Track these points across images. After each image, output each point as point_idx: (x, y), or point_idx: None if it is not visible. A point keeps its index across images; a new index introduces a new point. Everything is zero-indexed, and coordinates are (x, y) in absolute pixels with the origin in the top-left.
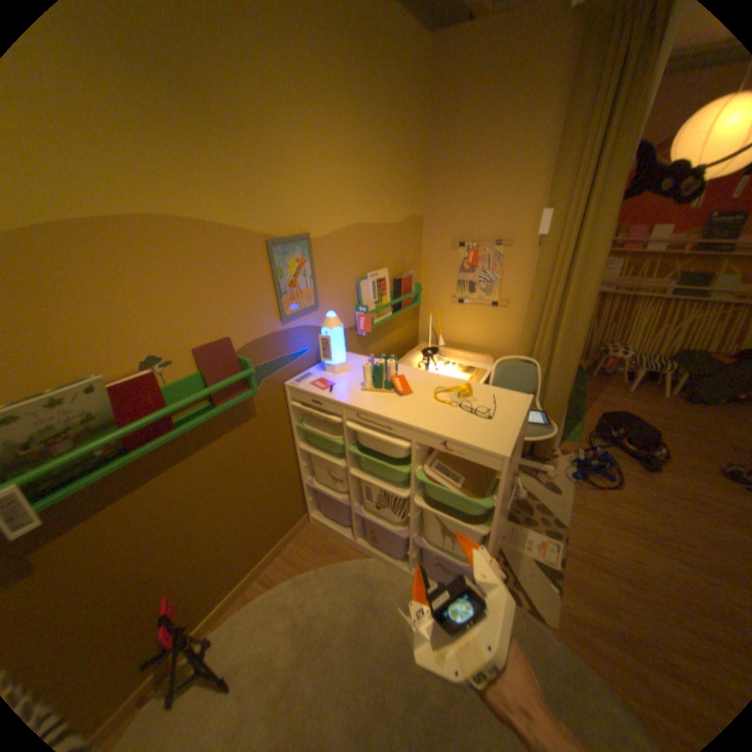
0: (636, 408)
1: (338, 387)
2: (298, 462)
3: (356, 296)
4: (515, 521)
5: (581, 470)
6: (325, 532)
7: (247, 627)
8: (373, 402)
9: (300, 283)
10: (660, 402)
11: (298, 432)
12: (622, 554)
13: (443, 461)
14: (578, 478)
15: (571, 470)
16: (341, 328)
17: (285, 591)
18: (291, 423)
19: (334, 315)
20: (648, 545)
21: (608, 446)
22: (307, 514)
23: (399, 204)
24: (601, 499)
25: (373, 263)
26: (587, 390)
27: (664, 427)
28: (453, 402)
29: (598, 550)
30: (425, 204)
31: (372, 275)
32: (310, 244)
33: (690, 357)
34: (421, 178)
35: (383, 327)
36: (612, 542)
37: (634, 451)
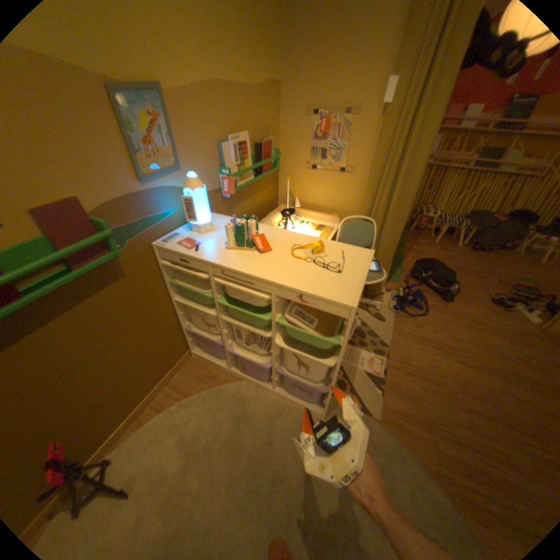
0: (438, 255)
1: (204, 247)
2: (175, 311)
3: (218, 158)
4: (352, 344)
5: (399, 303)
6: (205, 363)
7: (142, 445)
8: (236, 260)
9: (155, 139)
10: (454, 250)
11: (172, 286)
12: (424, 362)
13: (299, 308)
14: (397, 309)
15: (392, 303)
16: (203, 189)
17: (173, 413)
18: (164, 280)
19: (195, 175)
20: (442, 354)
21: (418, 284)
22: (189, 350)
23: (257, 64)
24: (412, 323)
25: (234, 125)
26: (405, 242)
27: (456, 268)
28: (307, 258)
29: (409, 361)
30: (282, 68)
31: (233, 138)
32: (162, 96)
33: (478, 216)
34: (278, 38)
35: (247, 190)
36: (418, 354)
37: (435, 287)
